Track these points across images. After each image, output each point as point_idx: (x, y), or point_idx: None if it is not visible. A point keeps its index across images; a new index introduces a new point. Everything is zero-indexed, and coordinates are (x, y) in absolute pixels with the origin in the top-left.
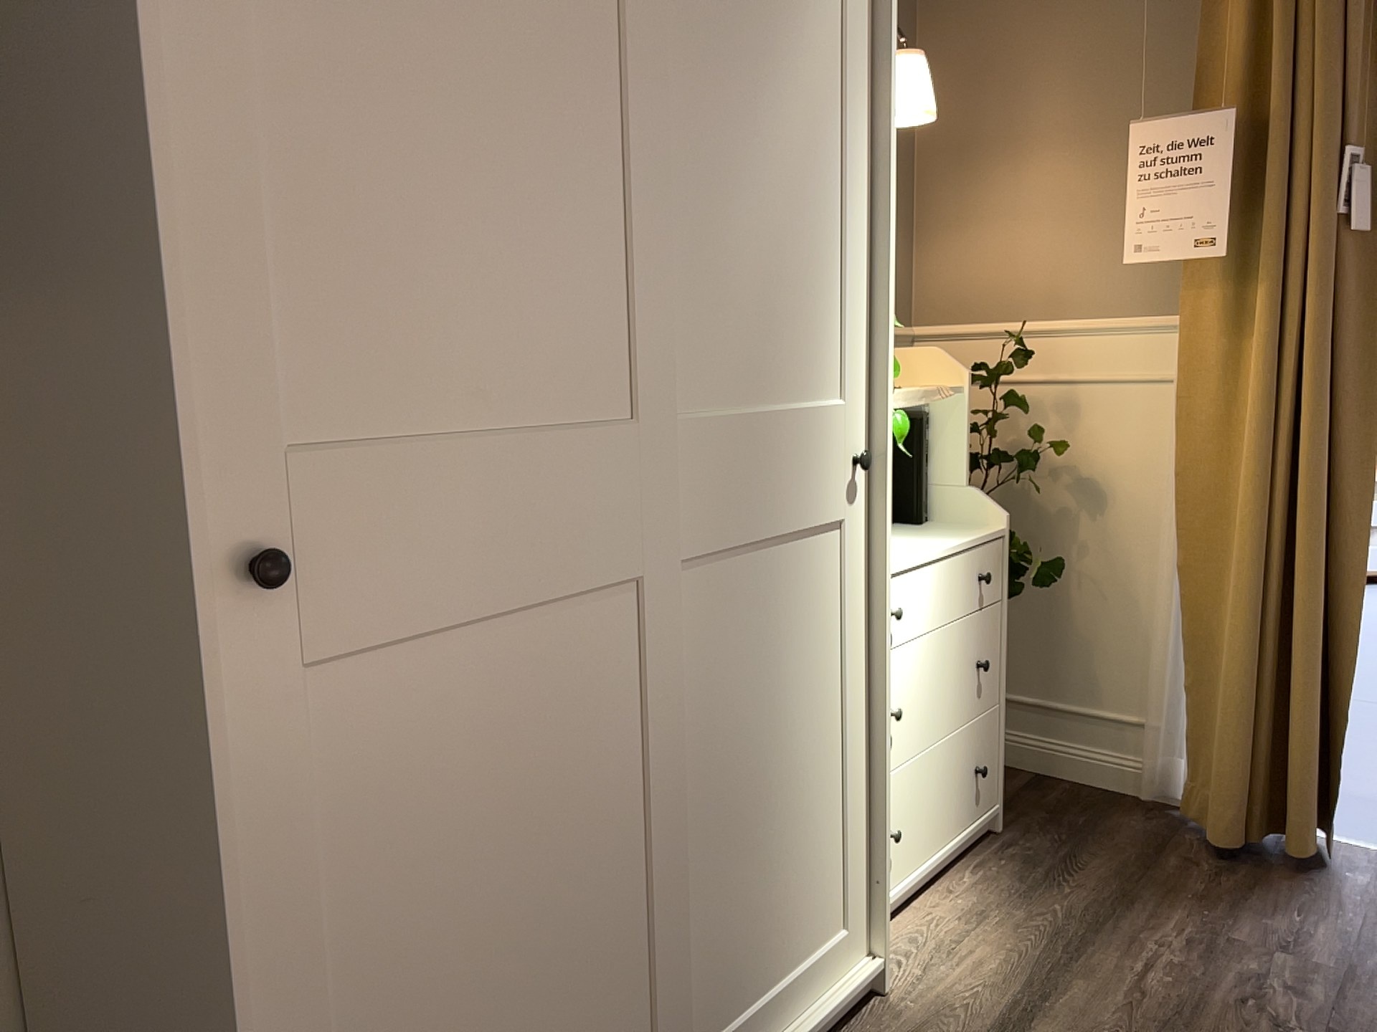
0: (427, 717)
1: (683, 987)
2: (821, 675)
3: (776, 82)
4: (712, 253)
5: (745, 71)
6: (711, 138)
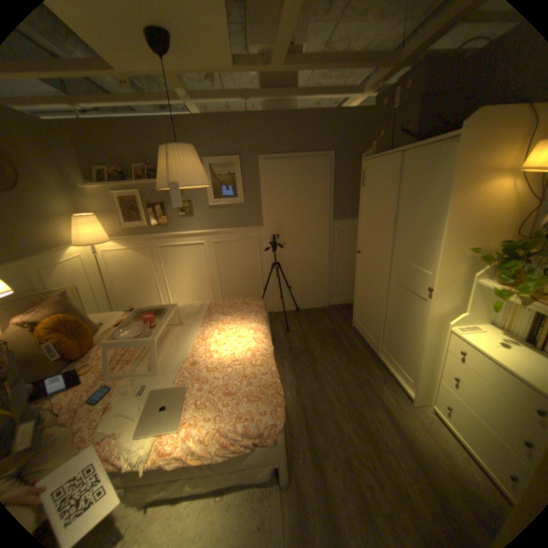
0: (366, 274)
1: (384, 337)
2: (416, 326)
3: (423, 202)
4: (404, 234)
5: (415, 201)
6: (407, 214)
